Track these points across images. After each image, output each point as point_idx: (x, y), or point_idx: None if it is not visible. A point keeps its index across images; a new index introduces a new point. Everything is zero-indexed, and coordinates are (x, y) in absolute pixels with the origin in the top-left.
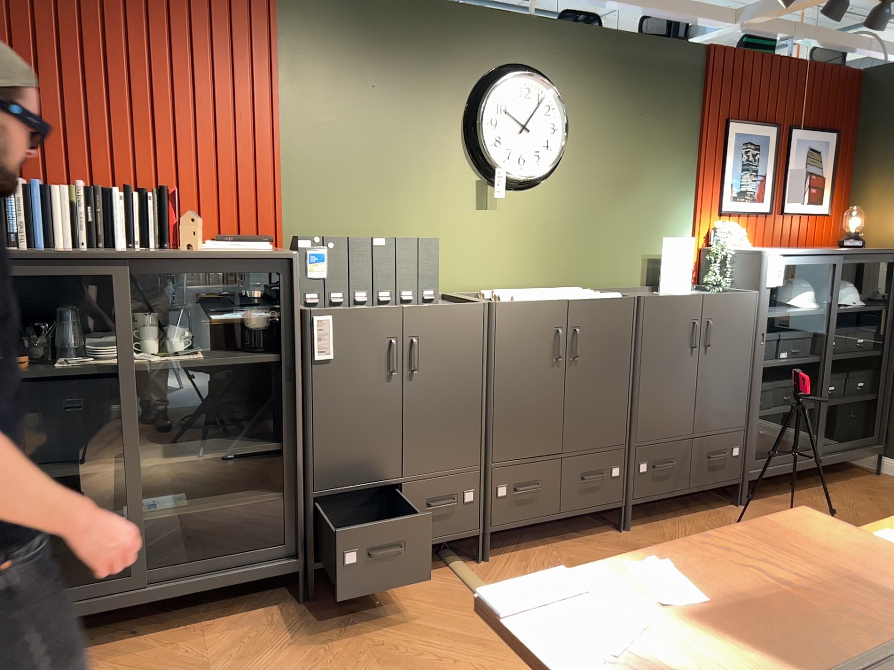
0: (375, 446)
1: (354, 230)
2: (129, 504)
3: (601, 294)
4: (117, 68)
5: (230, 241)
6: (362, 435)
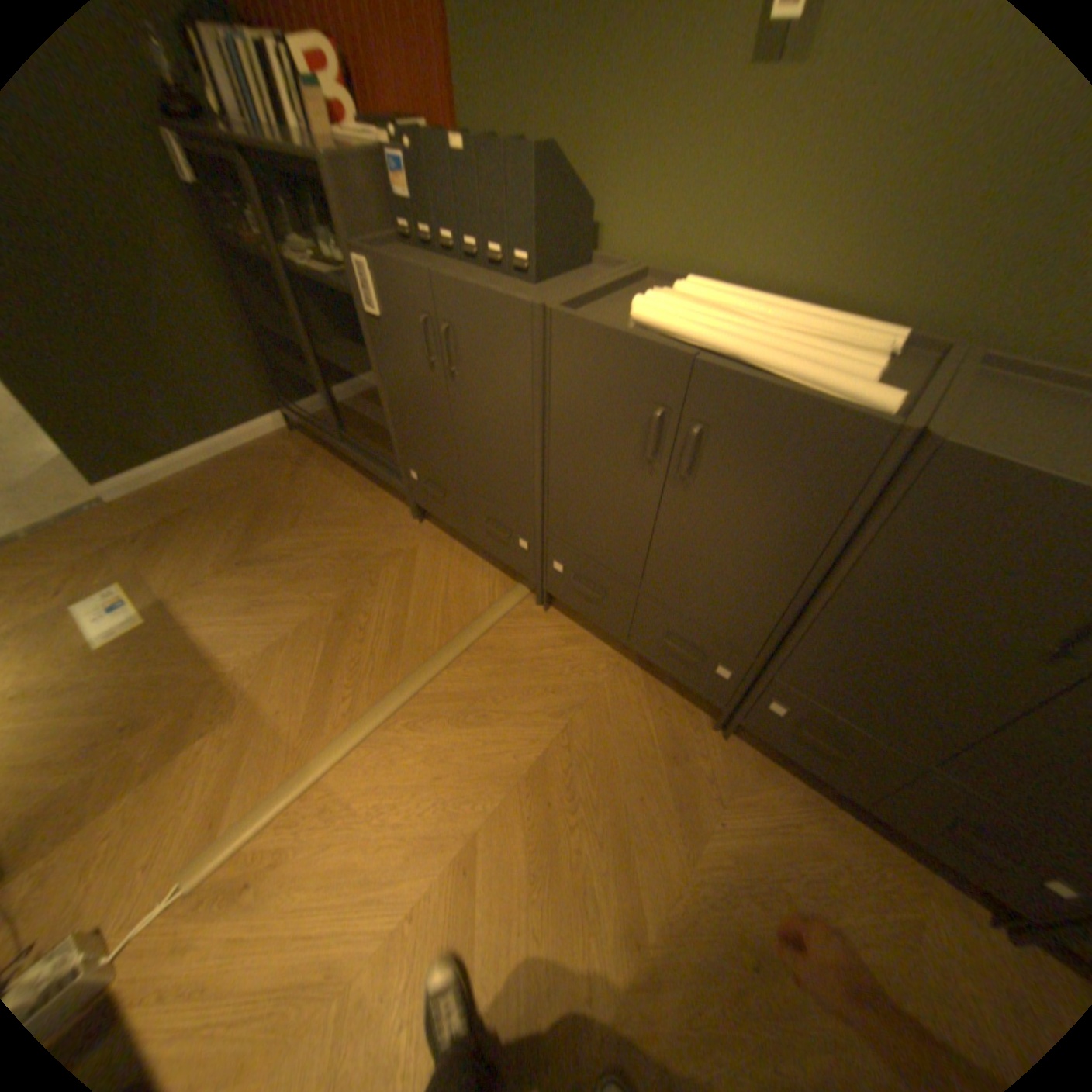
0: (435, 435)
1: (530, 115)
2: (314, 381)
3: (836, 374)
4: None
5: (362, 126)
6: (423, 418)
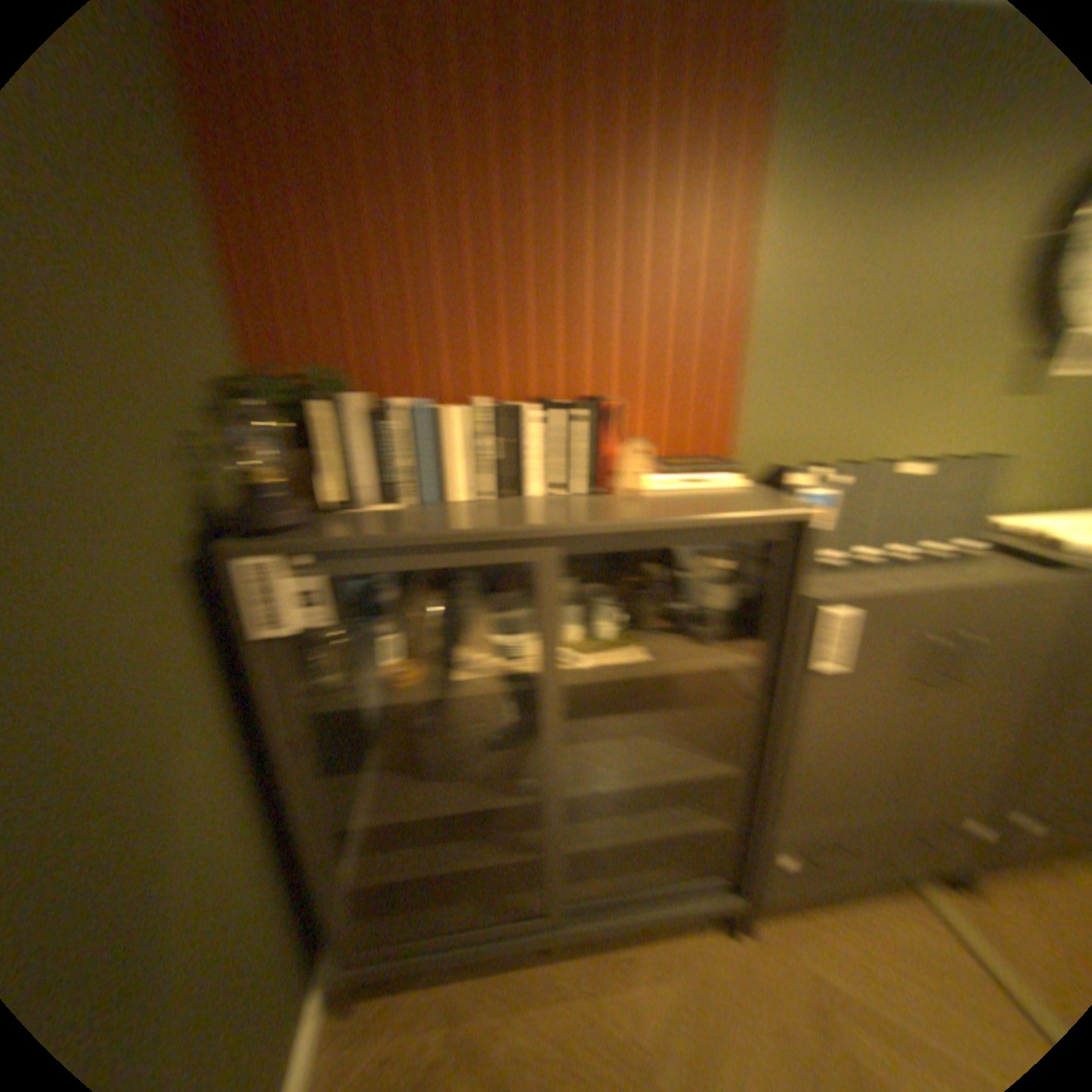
0: (876, 777)
1: (831, 439)
2: (551, 849)
3: None
4: (526, 200)
5: (683, 474)
6: (862, 765)
